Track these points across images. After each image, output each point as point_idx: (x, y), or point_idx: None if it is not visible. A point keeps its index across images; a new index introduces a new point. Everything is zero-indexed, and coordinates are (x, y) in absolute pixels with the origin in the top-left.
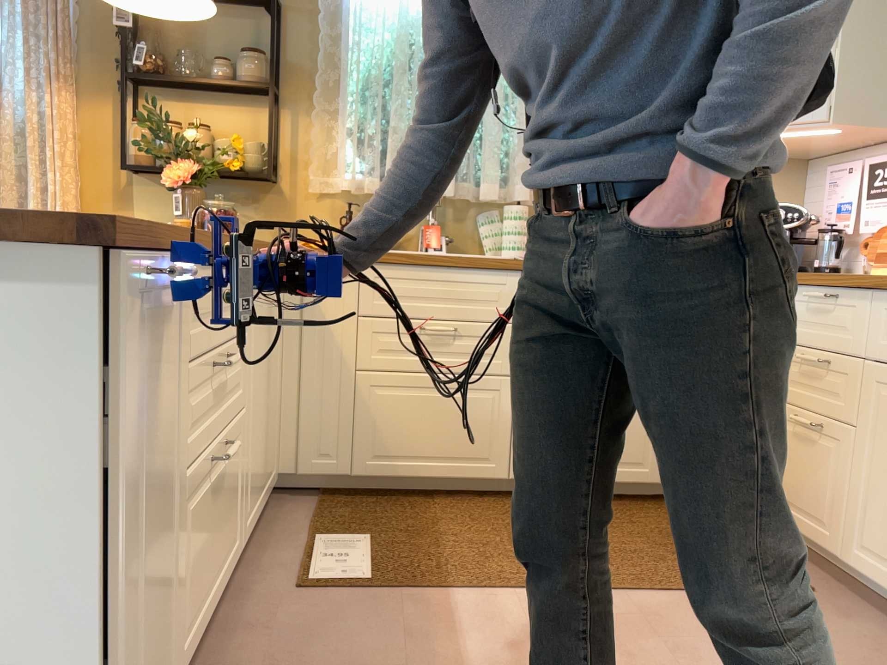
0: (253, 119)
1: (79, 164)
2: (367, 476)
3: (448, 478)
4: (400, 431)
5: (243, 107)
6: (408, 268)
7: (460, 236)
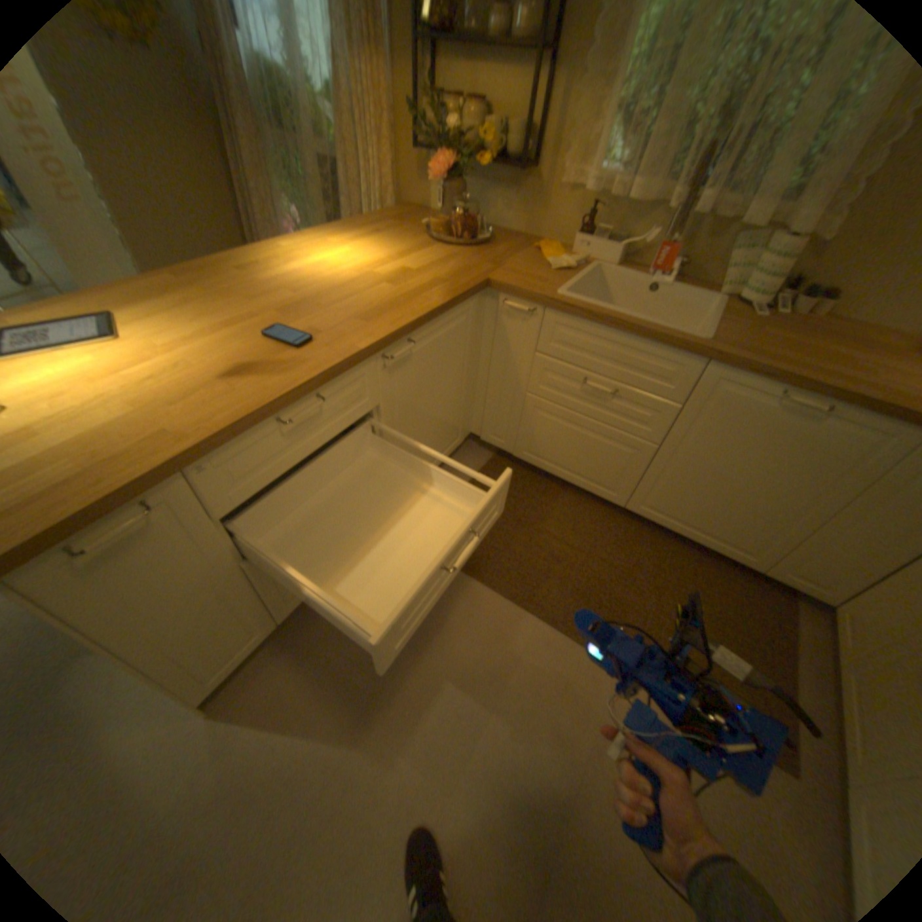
0: (526, 87)
1: (388, 139)
2: (523, 461)
3: (578, 487)
4: (550, 445)
5: (519, 69)
6: (589, 325)
7: (706, 257)
